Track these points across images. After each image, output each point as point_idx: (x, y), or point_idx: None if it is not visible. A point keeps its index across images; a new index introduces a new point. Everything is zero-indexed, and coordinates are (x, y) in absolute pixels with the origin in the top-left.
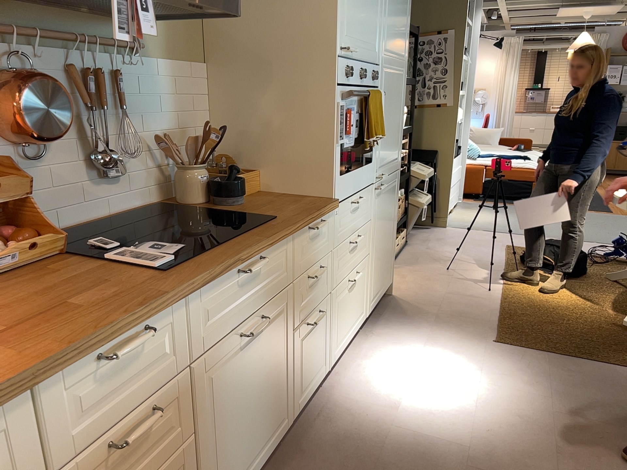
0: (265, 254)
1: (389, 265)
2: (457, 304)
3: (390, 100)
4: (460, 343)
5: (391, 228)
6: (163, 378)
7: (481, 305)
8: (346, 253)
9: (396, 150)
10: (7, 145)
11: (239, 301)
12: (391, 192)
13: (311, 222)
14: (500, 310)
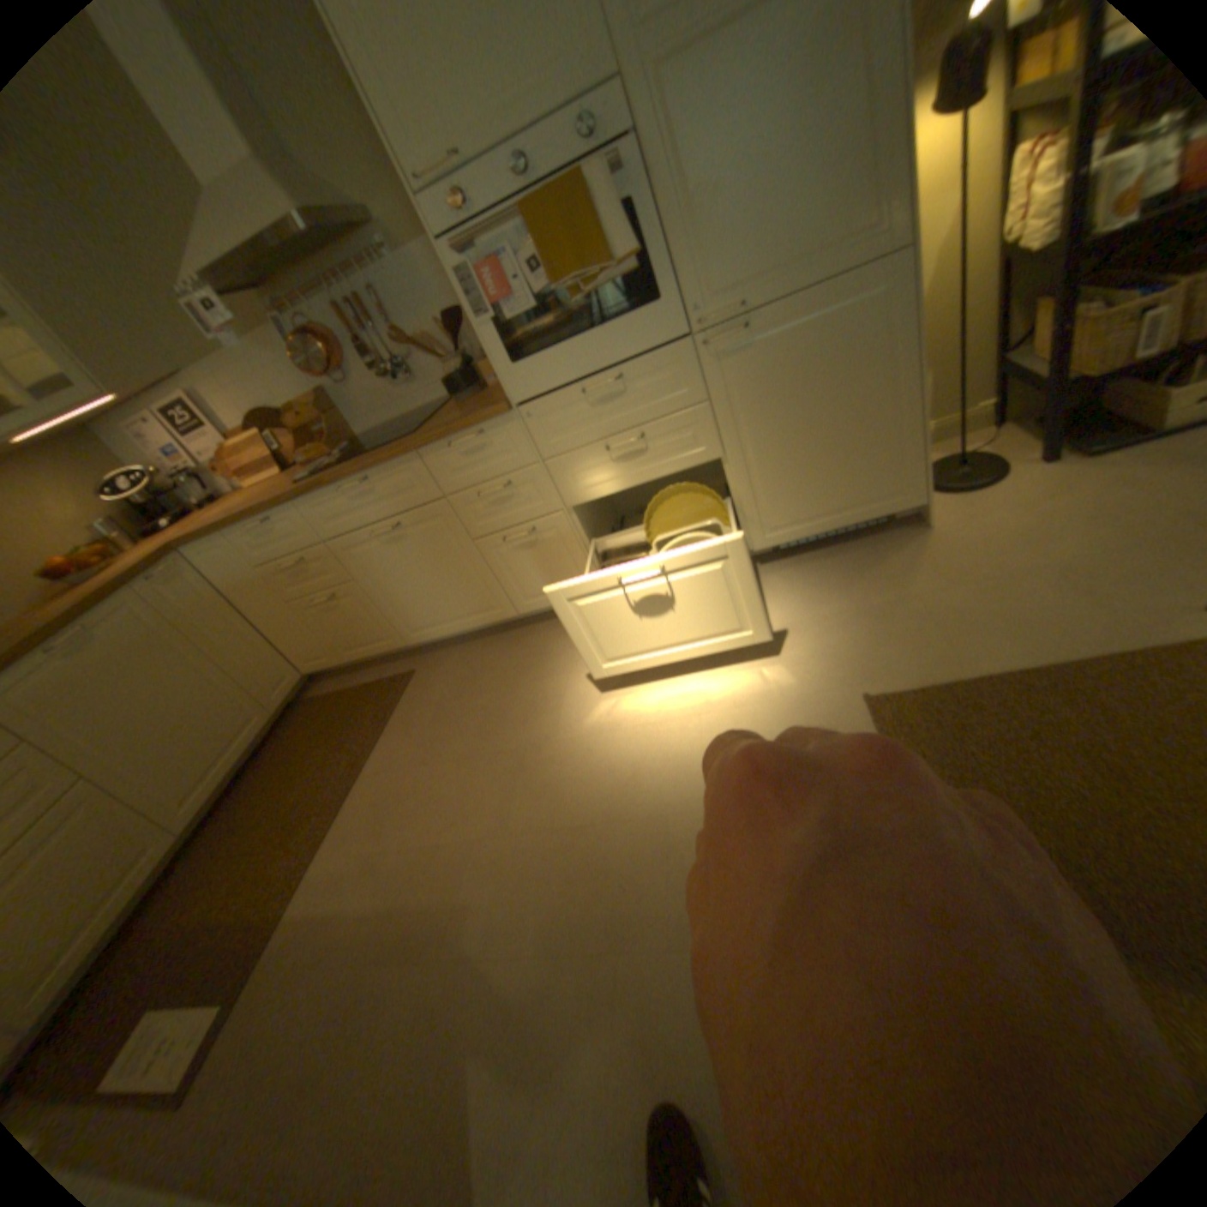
0: (374, 473)
1: (881, 473)
2: (1010, 601)
3: (739, 106)
4: (814, 661)
5: (872, 398)
6: (303, 544)
7: (1054, 632)
8: (602, 460)
9: (850, 210)
10: (326, 376)
11: (359, 508)
12: (834, 323)
13: (439, 439)
14: (1072, 665)
